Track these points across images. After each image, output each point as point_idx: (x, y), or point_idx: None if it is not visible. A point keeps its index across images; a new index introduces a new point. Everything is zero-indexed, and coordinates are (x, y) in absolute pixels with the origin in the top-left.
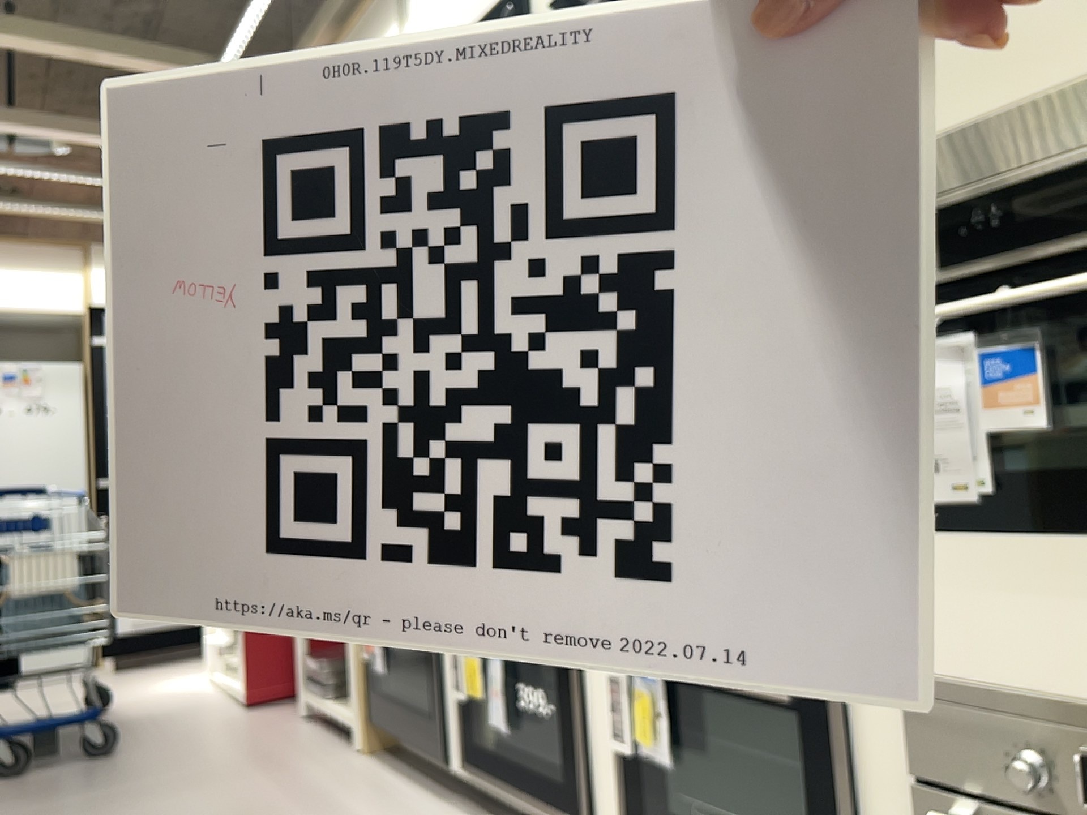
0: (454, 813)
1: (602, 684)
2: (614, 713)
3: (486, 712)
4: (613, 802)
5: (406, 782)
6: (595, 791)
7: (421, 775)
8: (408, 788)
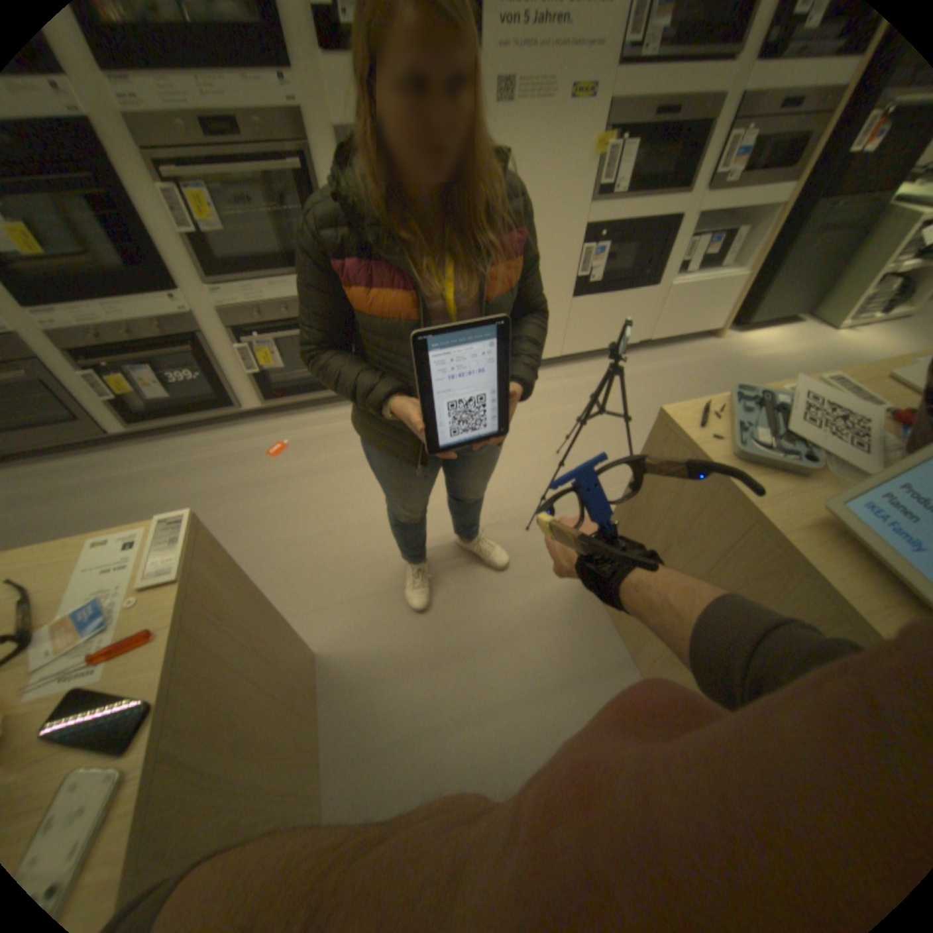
0: (131, 450)
1: (228, 355)
2: (242, 363)
3: (127, 399)
4: (247, 394)
5: (66, 461)
6: (233, 395)
7: (64, 454)
8: (75, 461)
